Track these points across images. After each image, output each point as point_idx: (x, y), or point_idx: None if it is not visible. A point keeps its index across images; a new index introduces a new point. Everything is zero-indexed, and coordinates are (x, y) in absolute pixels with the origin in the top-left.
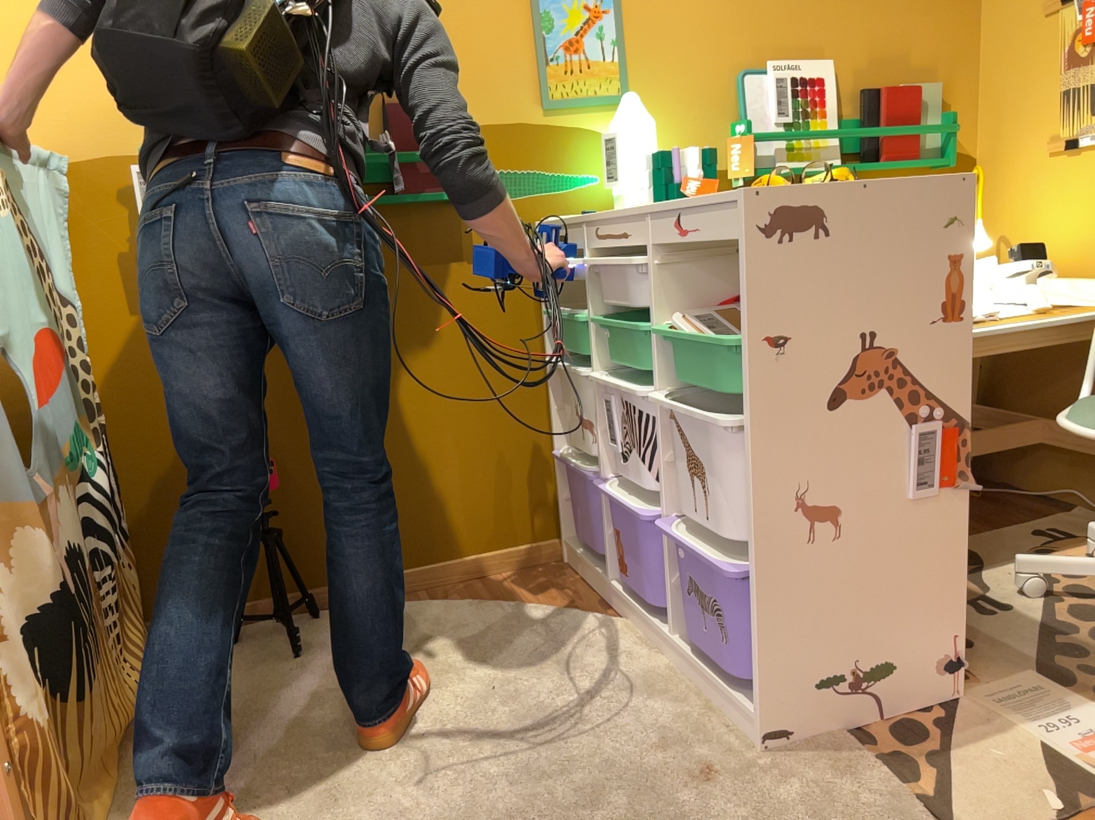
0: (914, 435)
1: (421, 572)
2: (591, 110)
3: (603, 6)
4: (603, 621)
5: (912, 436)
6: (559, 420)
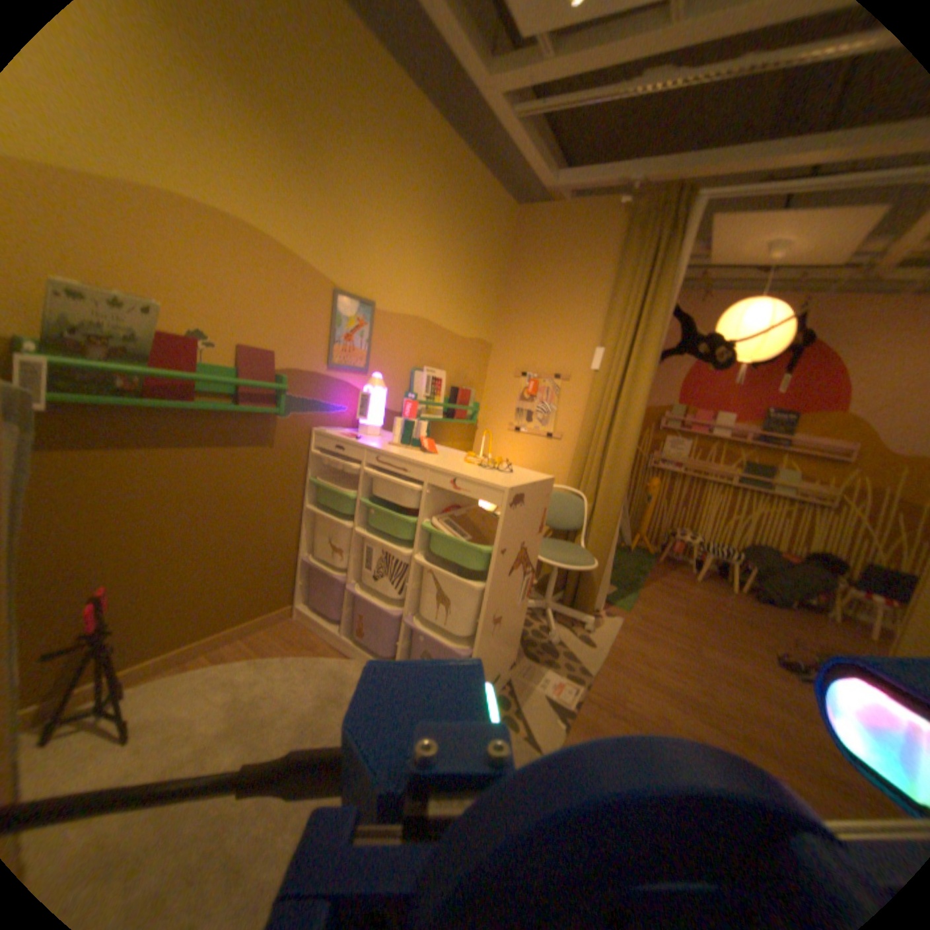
0: (528, 580)
1: (205, 646)
2: (350, 374)
3: (366, 322)
4: (345, 664)
5: (527, 580)
6: (306, 541)
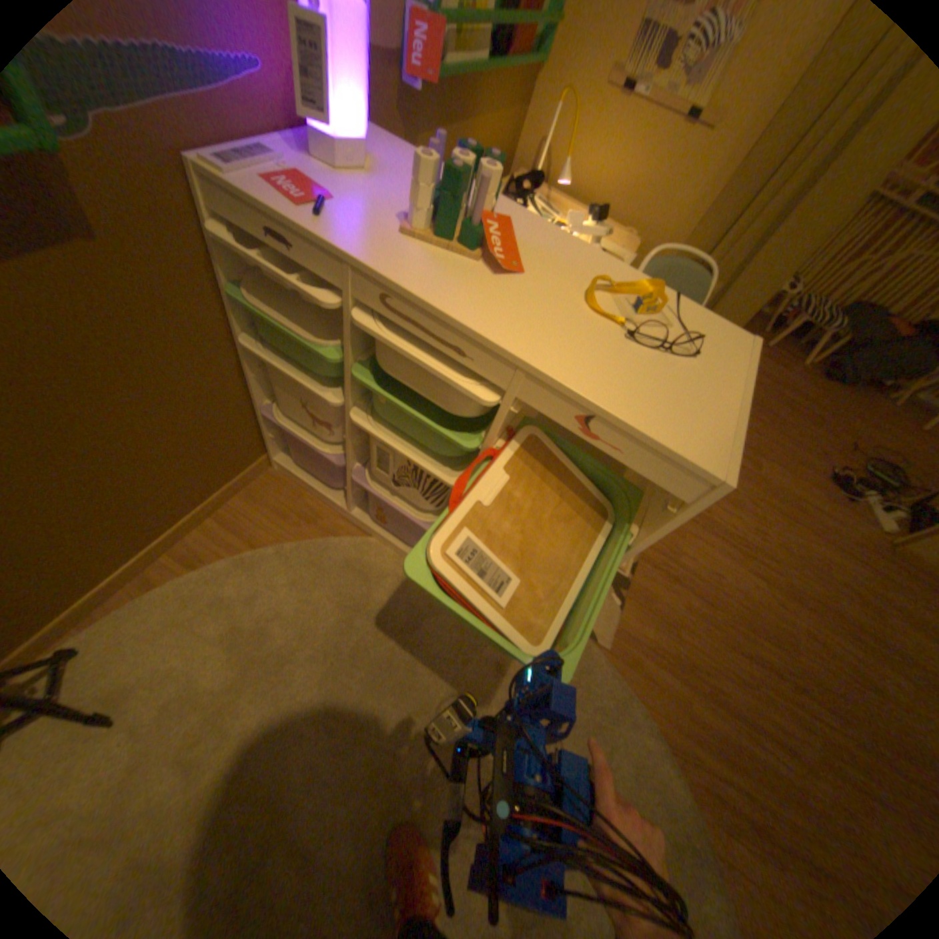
0: None
1: (158, 547)
2: None
3: None
4: (361, 544)
5: None
6: (259, 384)
